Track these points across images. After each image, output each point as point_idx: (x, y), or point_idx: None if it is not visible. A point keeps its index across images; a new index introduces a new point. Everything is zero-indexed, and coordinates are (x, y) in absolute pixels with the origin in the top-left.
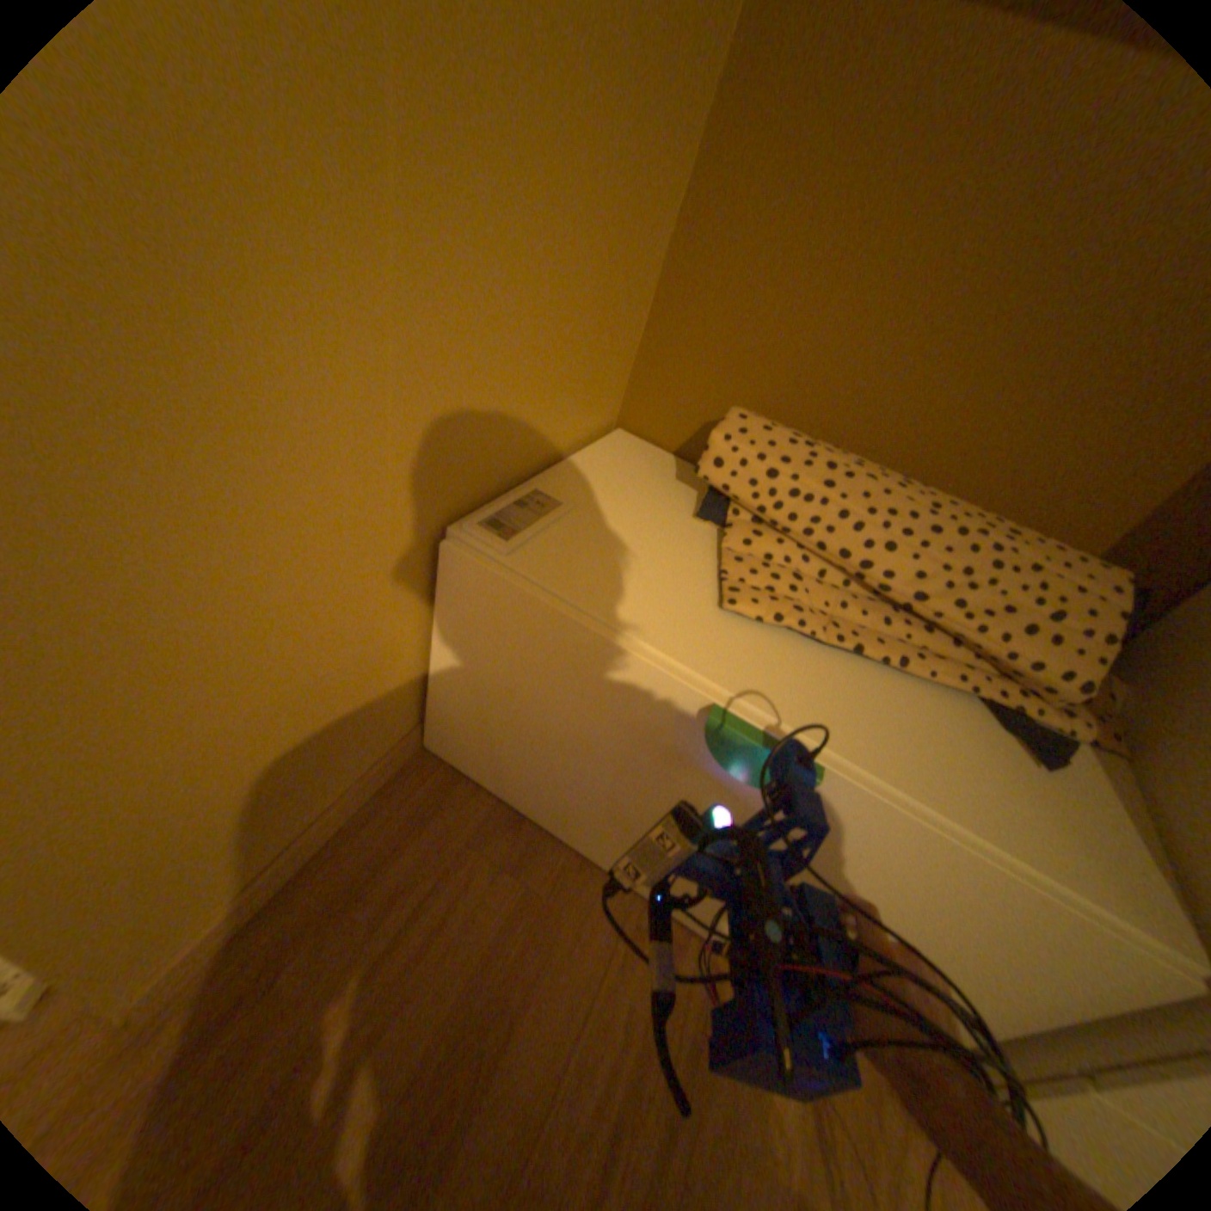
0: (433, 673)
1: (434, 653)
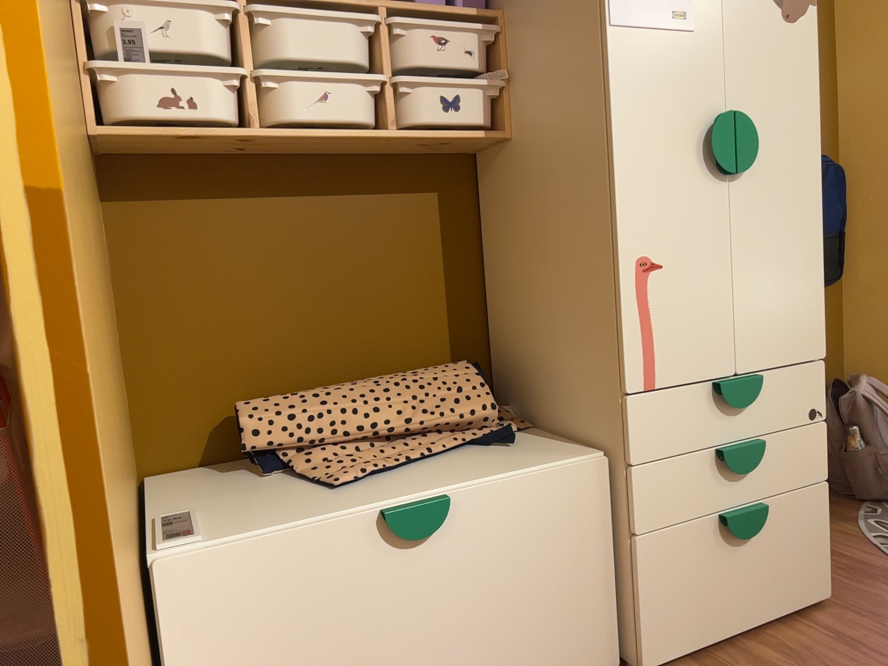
0: None
1: None
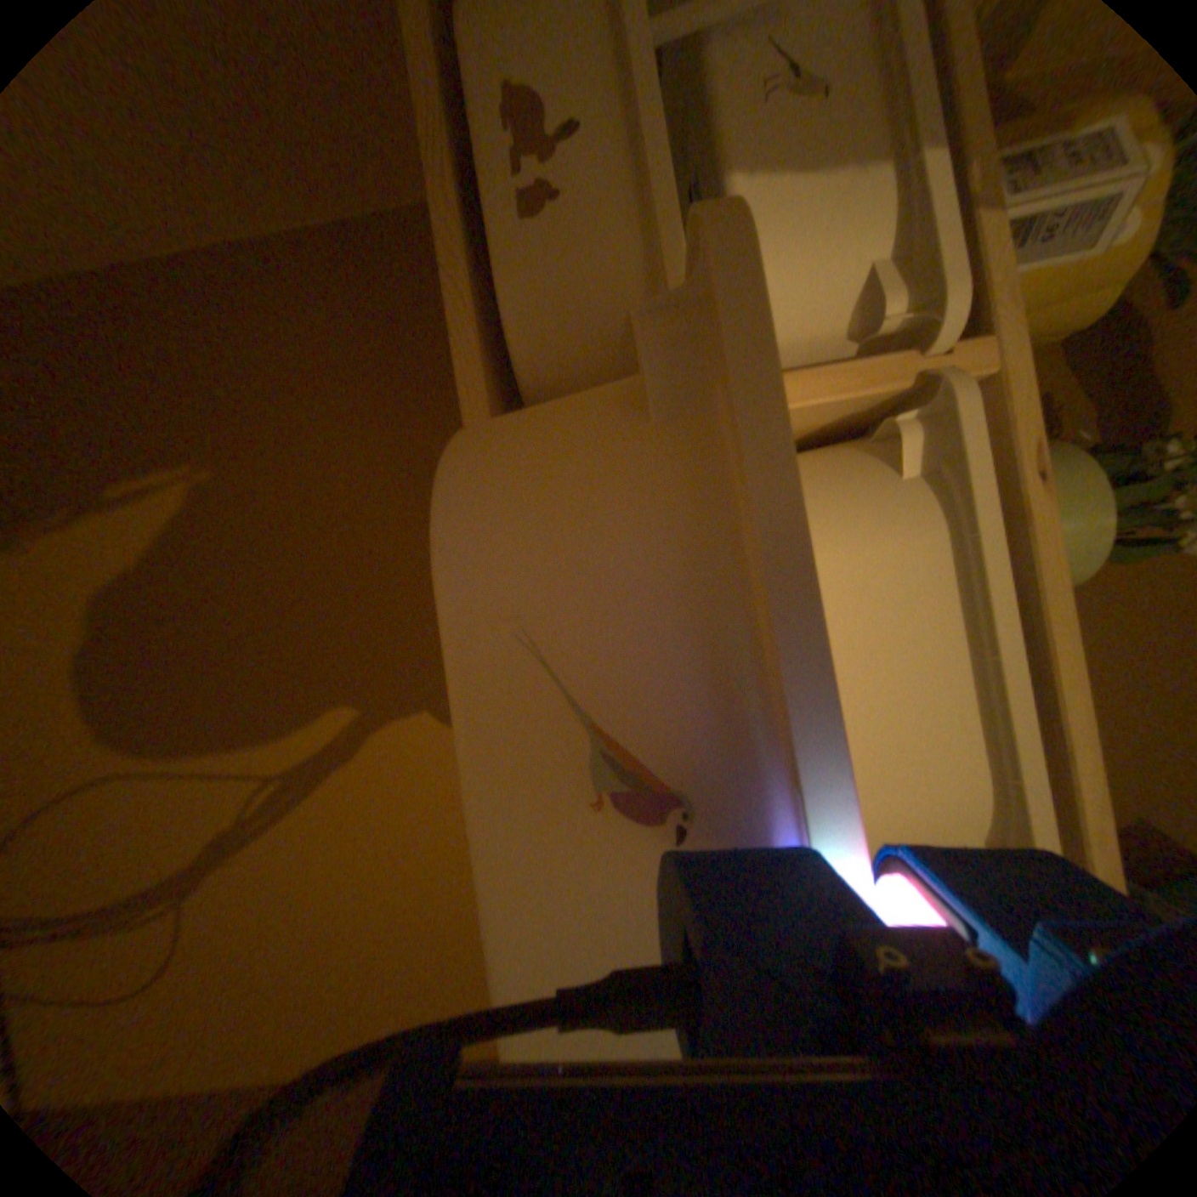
0: None
1: None
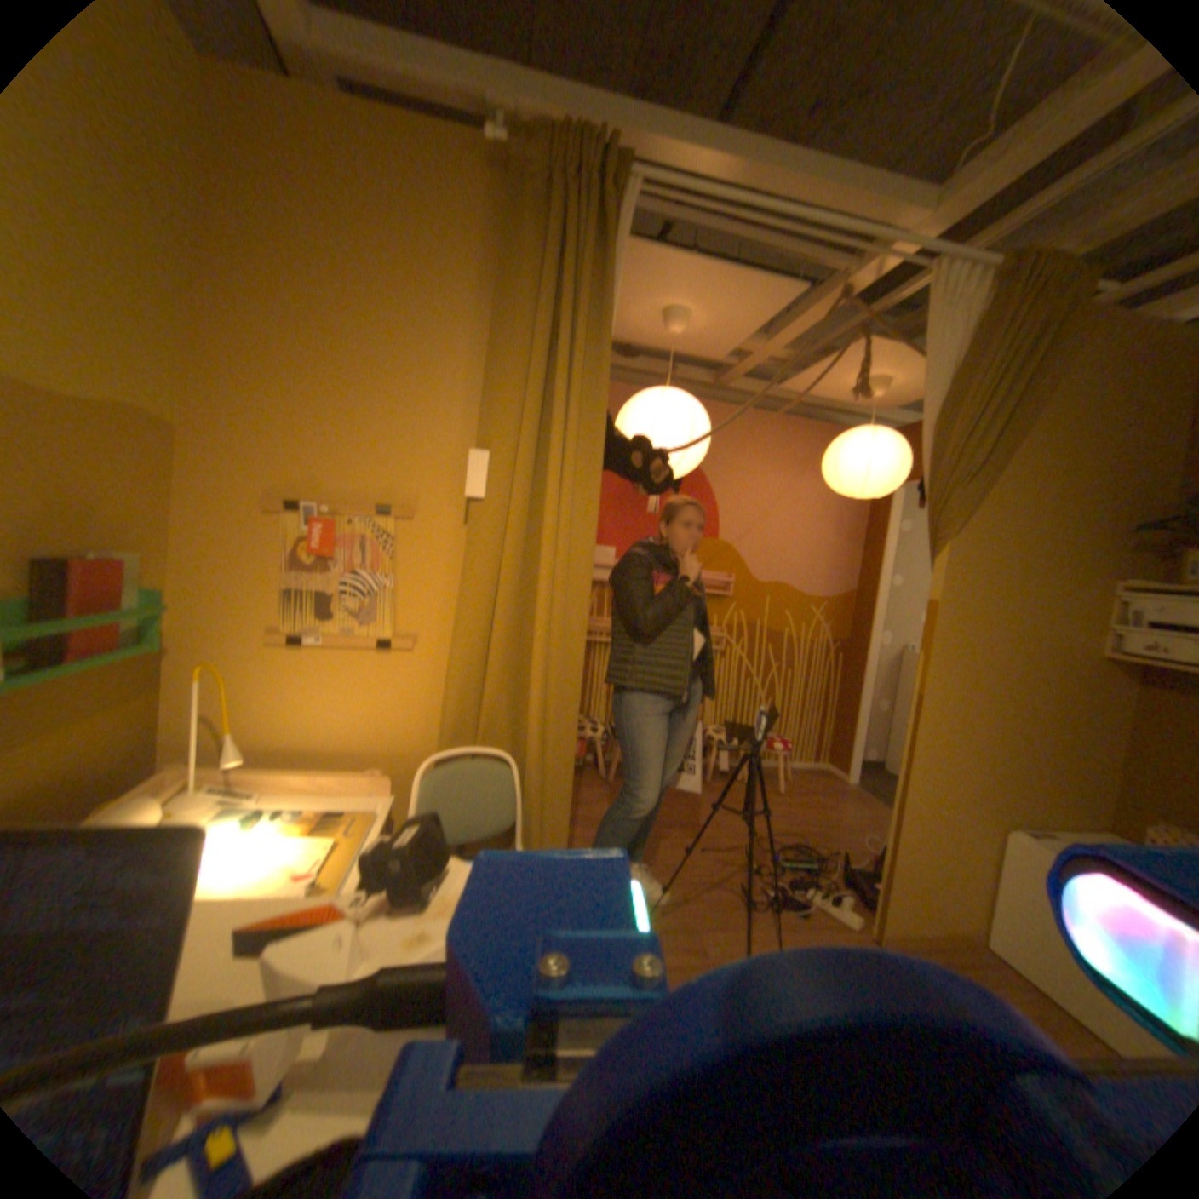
0: (996, 902)
1: (998, 890)
